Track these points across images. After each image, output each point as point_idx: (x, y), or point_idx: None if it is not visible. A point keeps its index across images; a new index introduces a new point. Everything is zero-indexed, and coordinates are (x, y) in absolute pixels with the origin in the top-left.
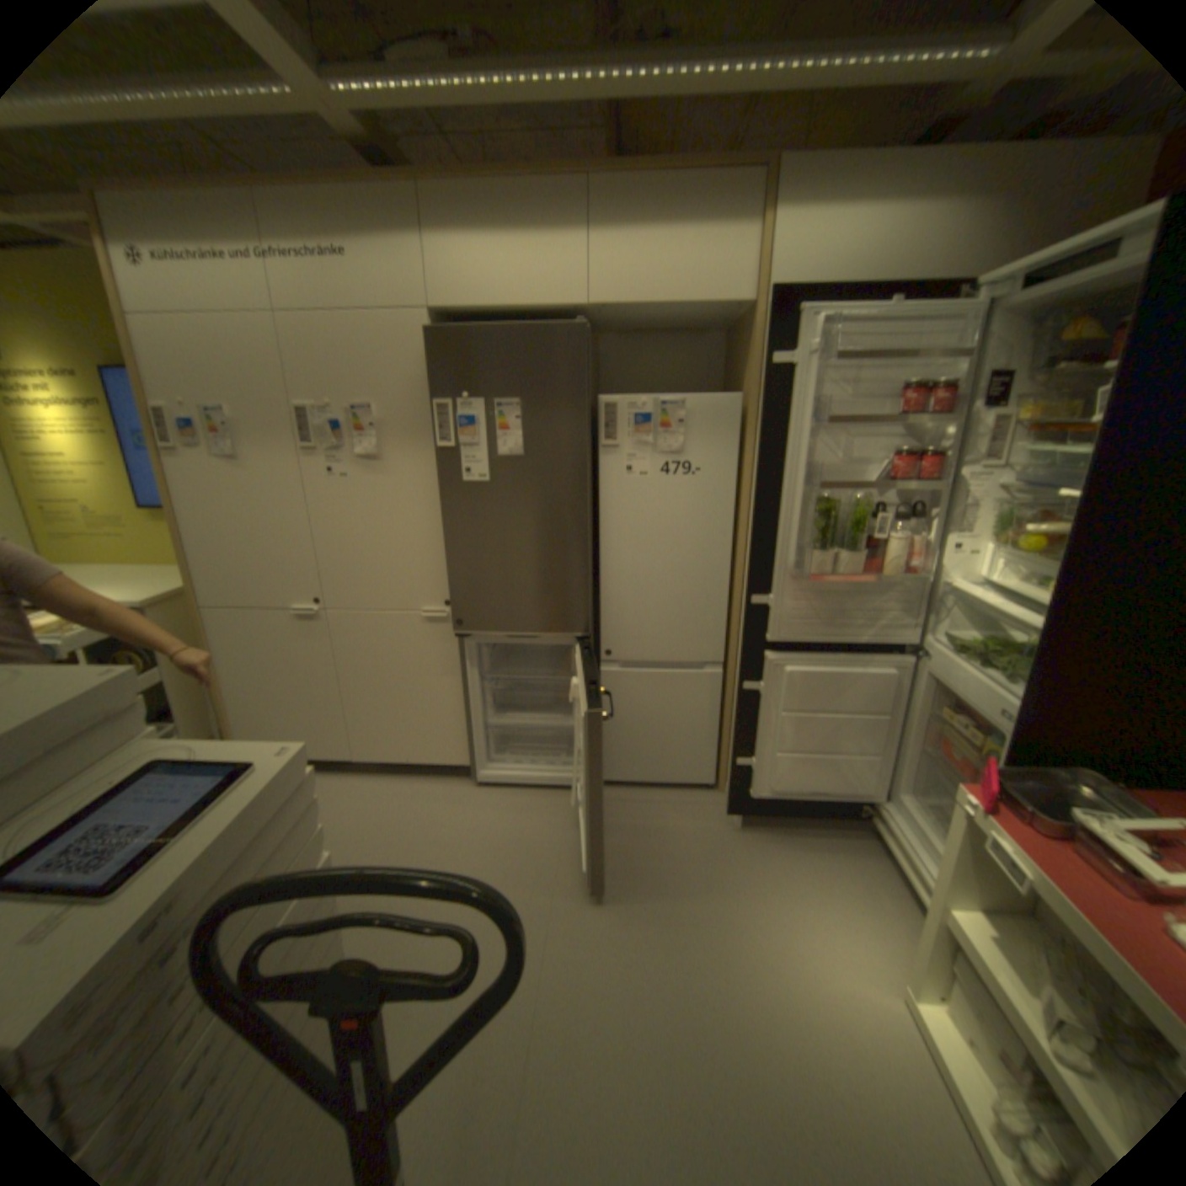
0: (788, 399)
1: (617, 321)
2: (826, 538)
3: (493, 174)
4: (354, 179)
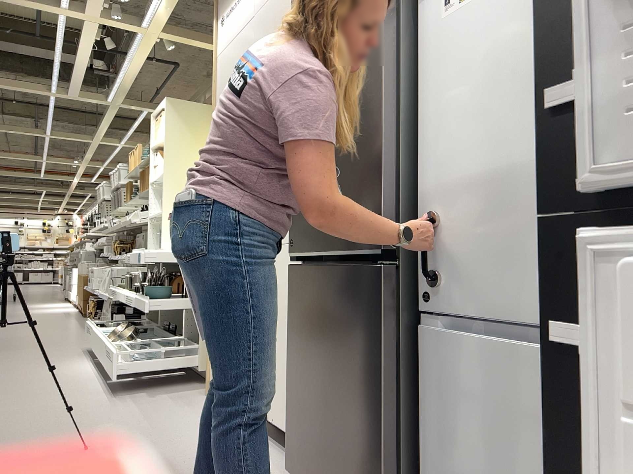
0: None
1: None
2: None
3: None
4: None
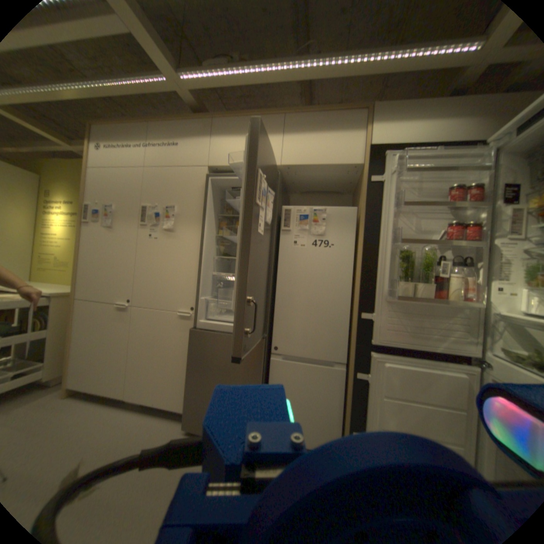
0: (380, 199)
1: (296, 181)
2: (408, 277)
3: (243, 114)
4: (187, 118)
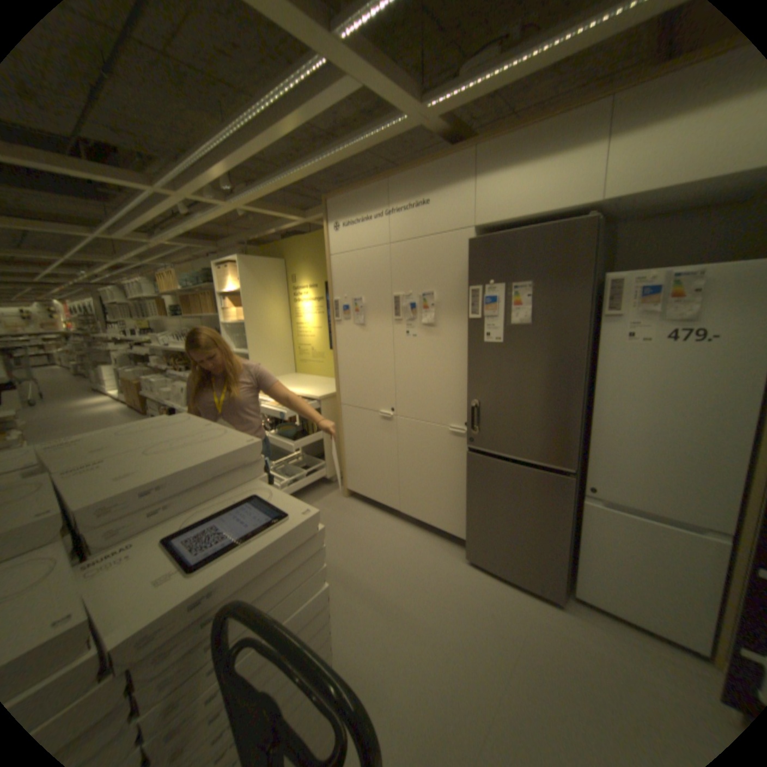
0: None
1: (635, 209)
2: None
3: (530, 122)
4: (438, 156)
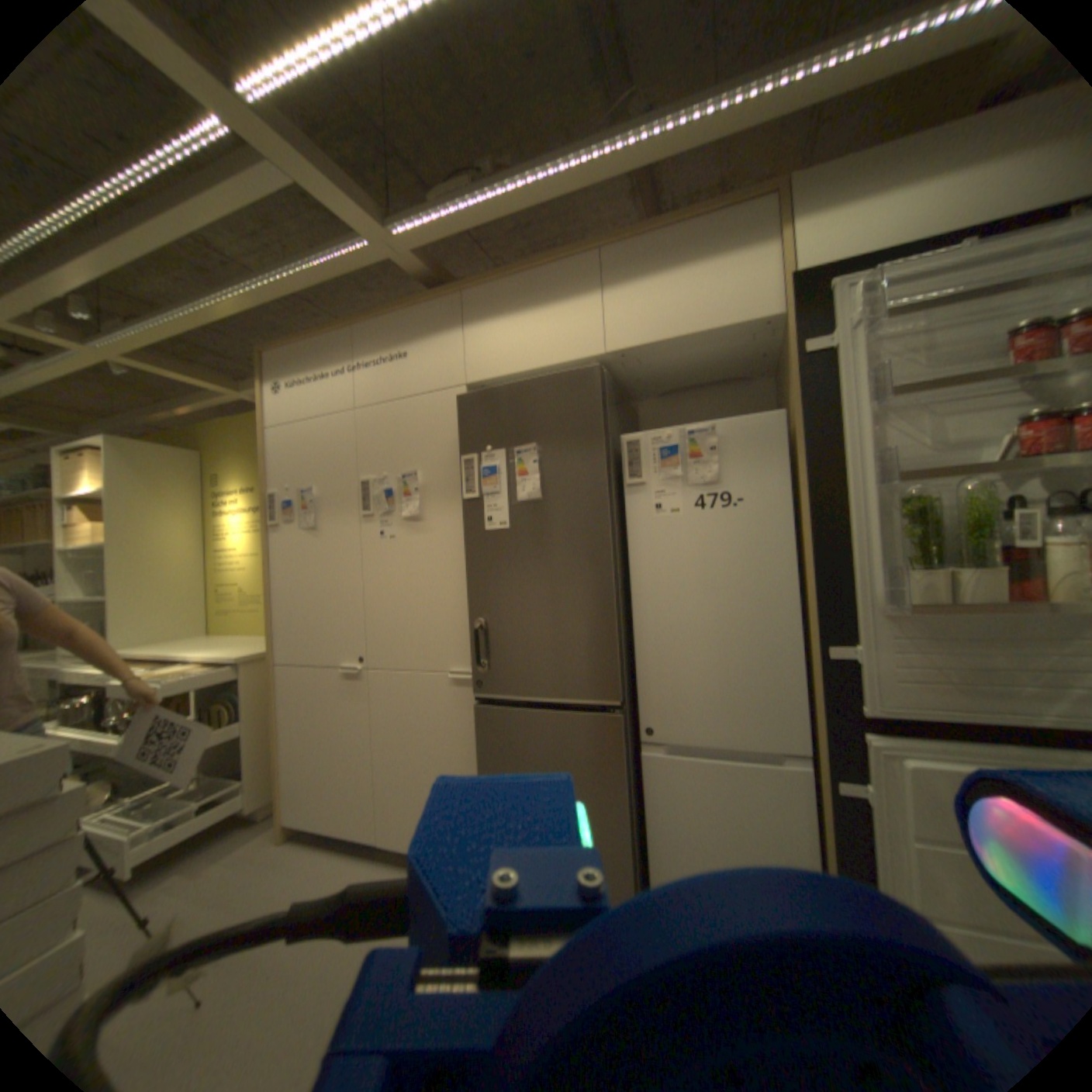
0: (835, 386)
1: (645, 374)
2: (932, 555)
3: (517, 268)
4: (415, 301)
